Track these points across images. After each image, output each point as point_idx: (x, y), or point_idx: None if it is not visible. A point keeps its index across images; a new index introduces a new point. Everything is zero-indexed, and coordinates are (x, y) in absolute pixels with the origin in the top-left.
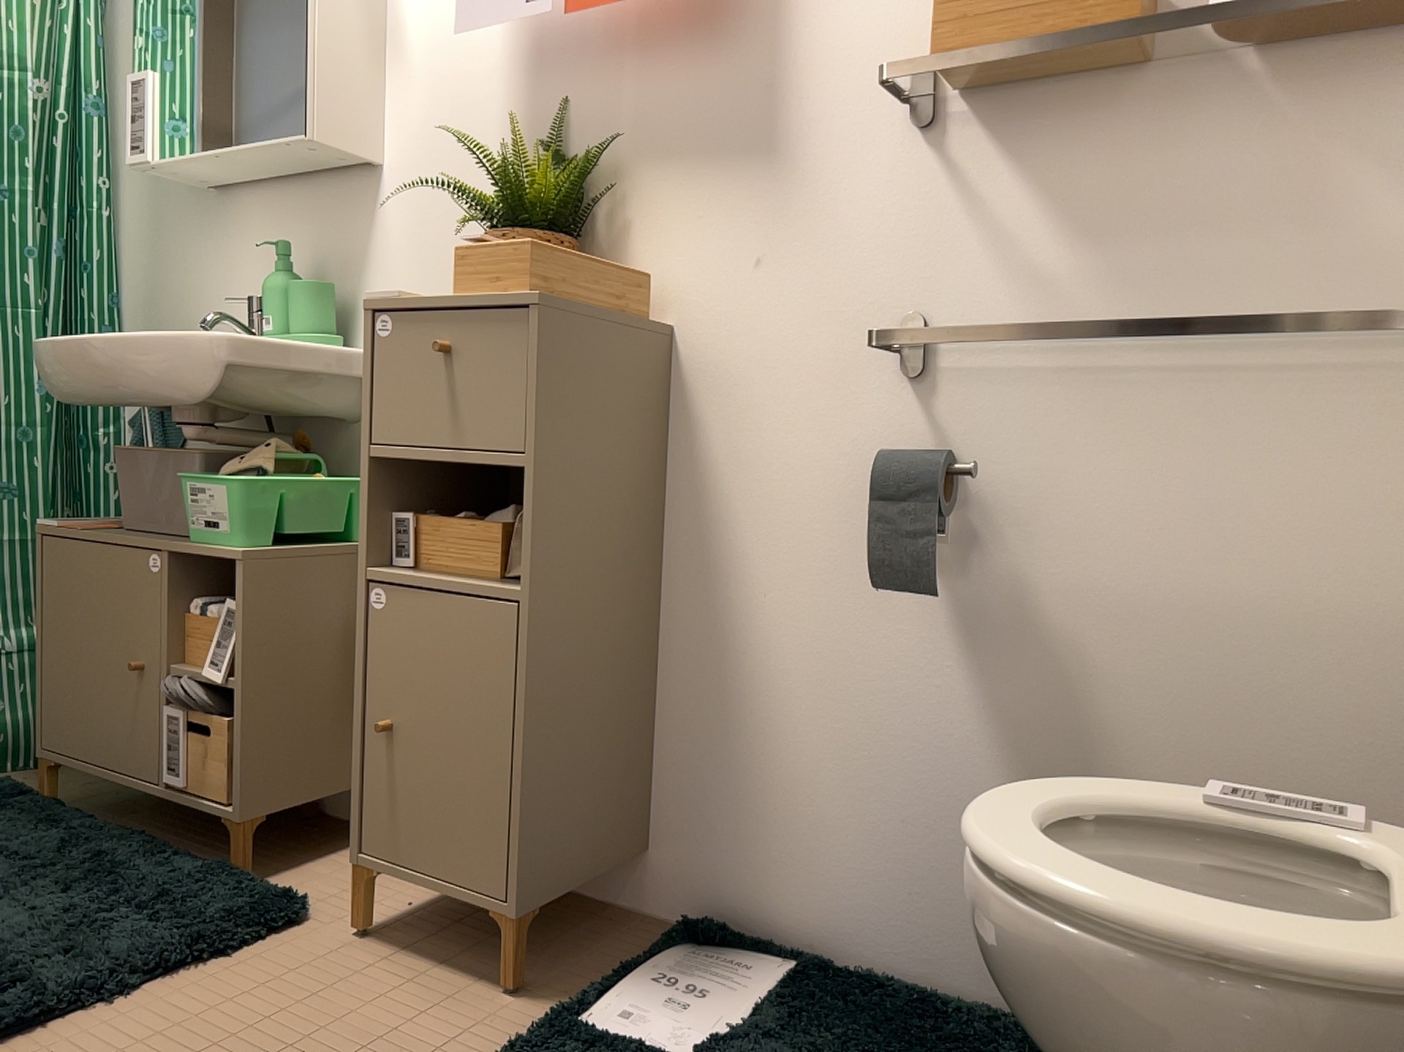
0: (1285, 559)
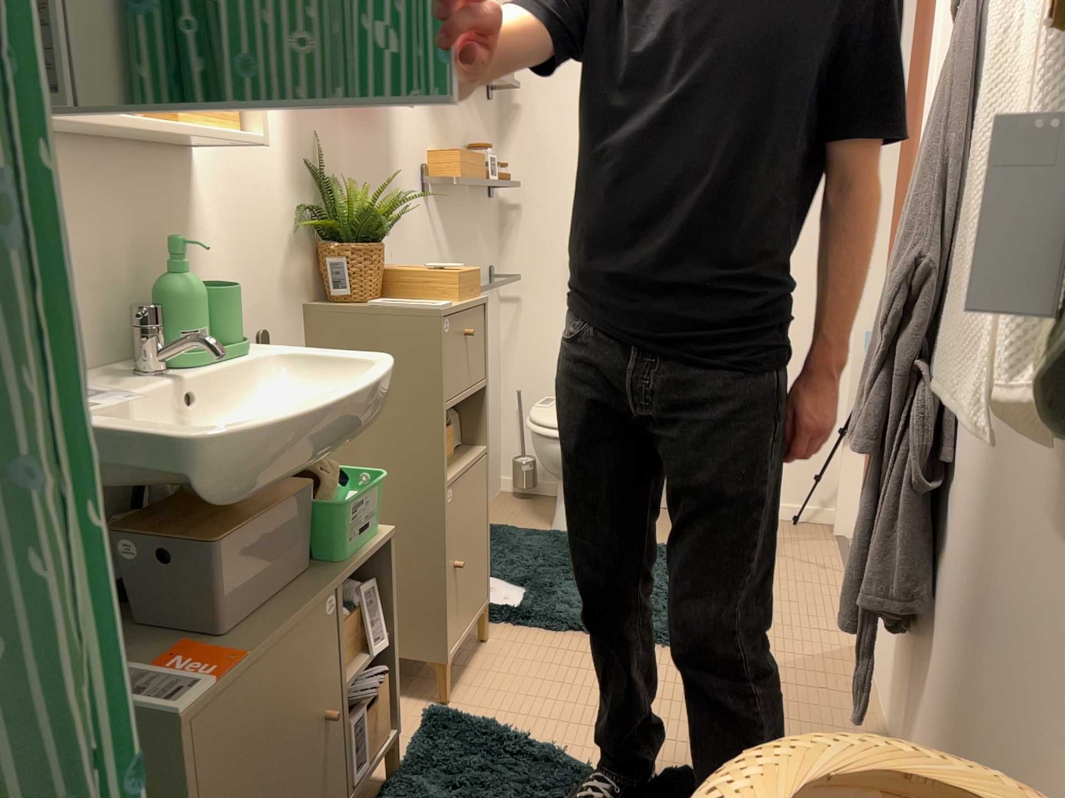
0: None
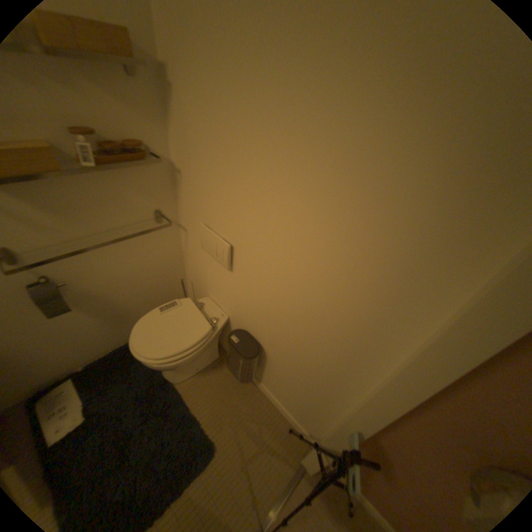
0: (135, 262)
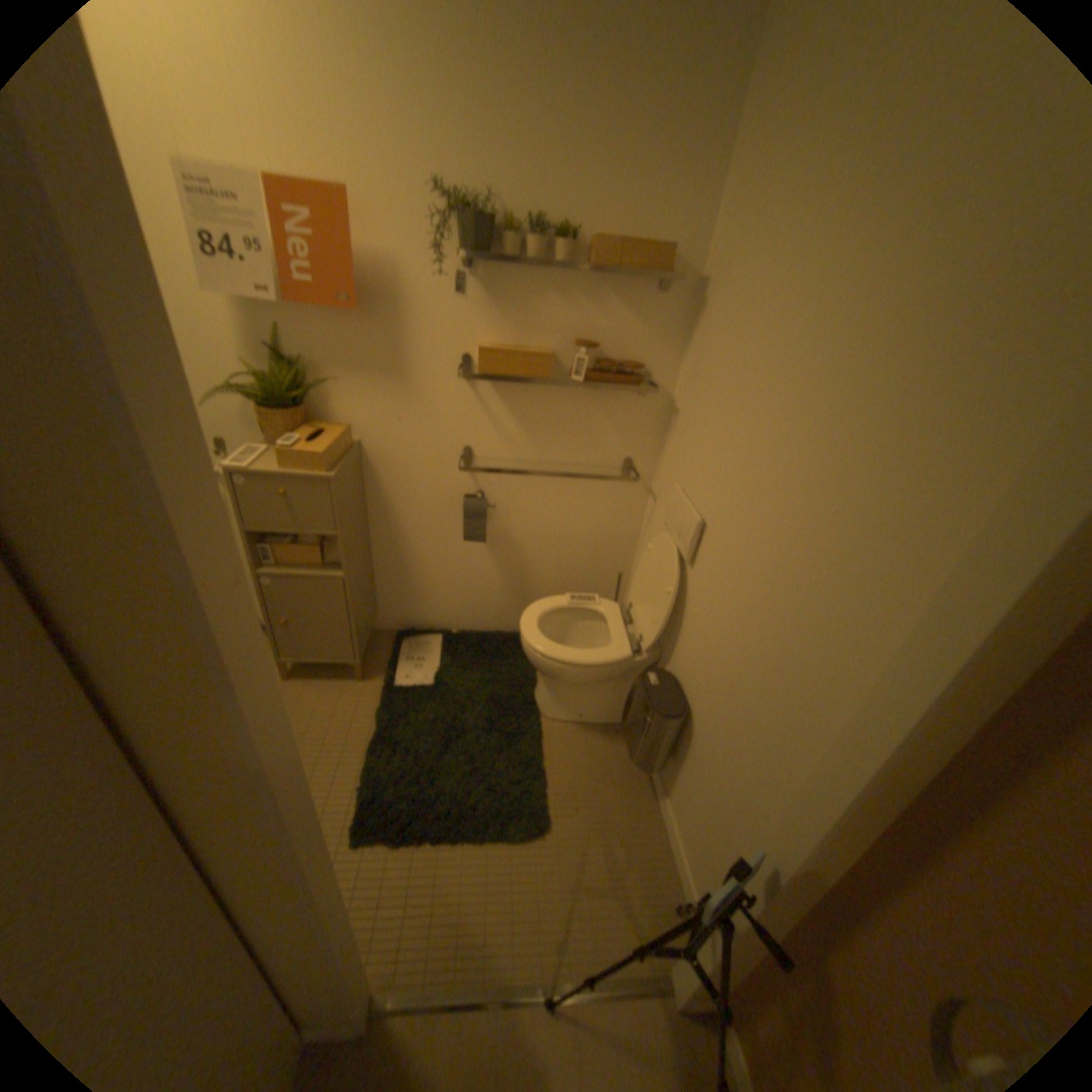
0: (576, 521)
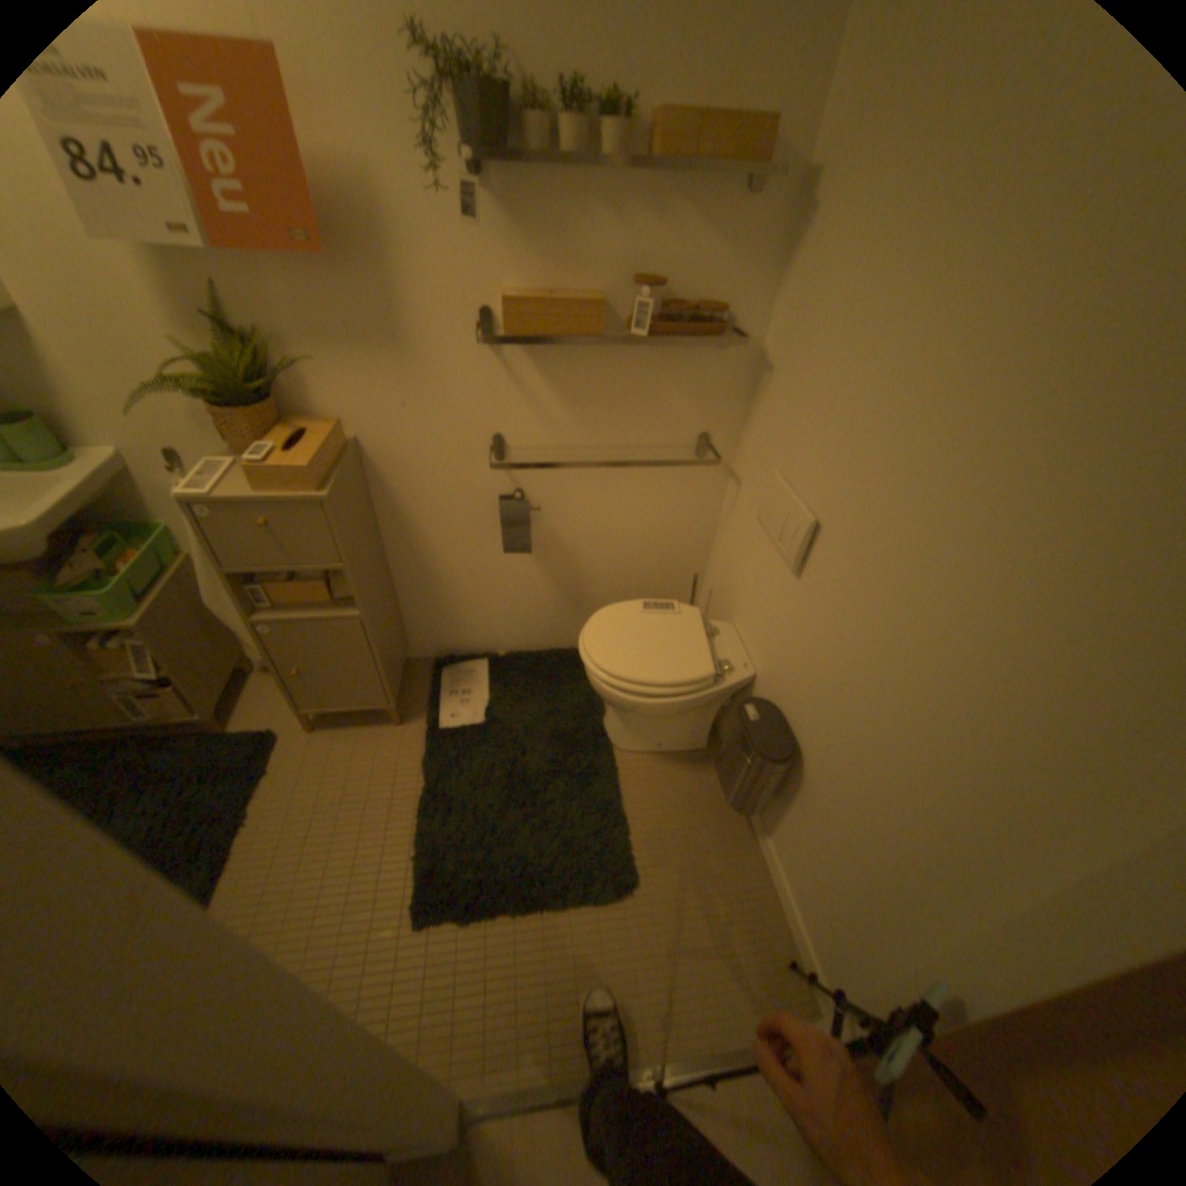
0: (639, 515)
